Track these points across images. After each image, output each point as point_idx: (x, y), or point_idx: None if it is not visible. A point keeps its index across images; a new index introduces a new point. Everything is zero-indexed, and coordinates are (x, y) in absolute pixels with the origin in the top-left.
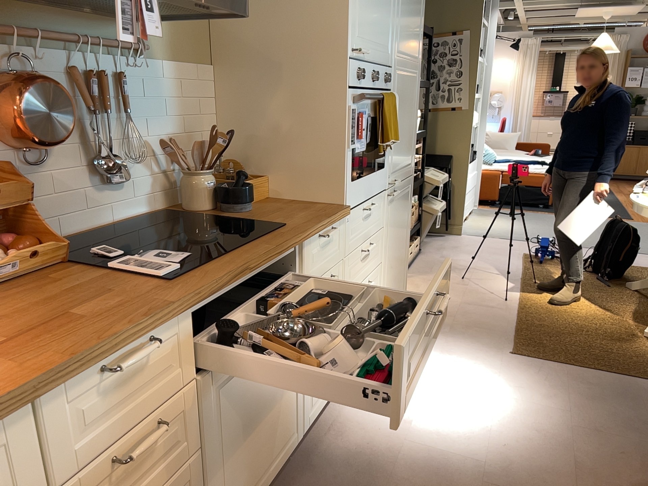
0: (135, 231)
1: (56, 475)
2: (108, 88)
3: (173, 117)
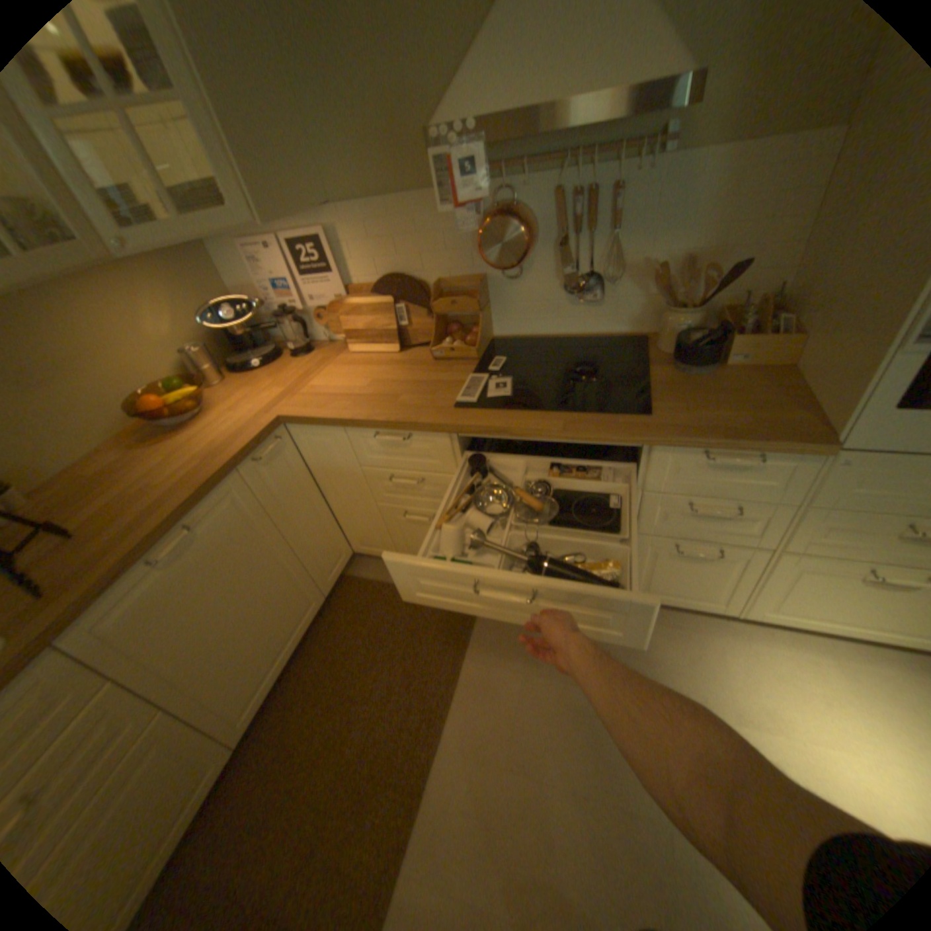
0: (605, 346)
1: (363, 460)
2: (601, 200)
3: (703, 225)
